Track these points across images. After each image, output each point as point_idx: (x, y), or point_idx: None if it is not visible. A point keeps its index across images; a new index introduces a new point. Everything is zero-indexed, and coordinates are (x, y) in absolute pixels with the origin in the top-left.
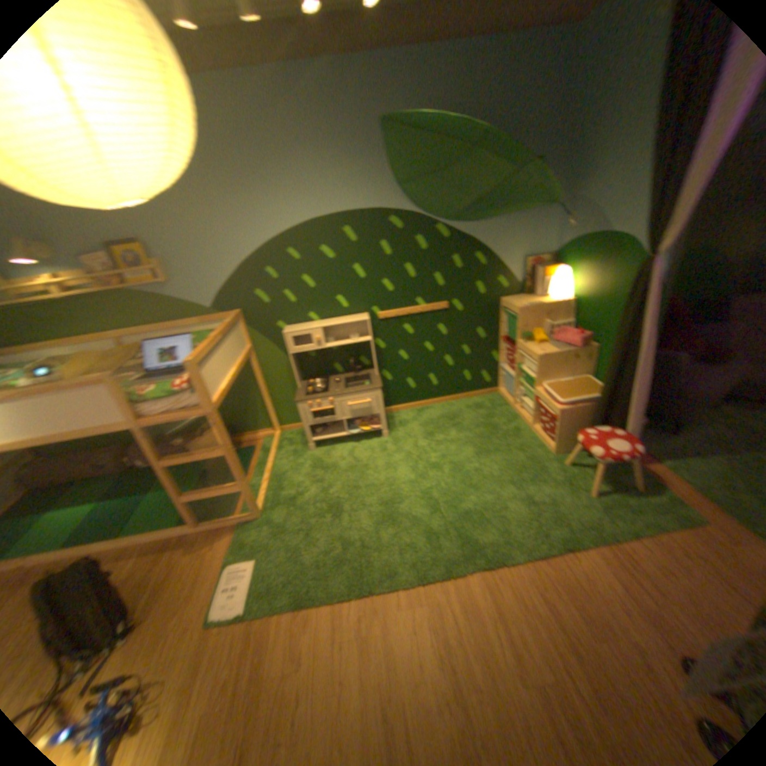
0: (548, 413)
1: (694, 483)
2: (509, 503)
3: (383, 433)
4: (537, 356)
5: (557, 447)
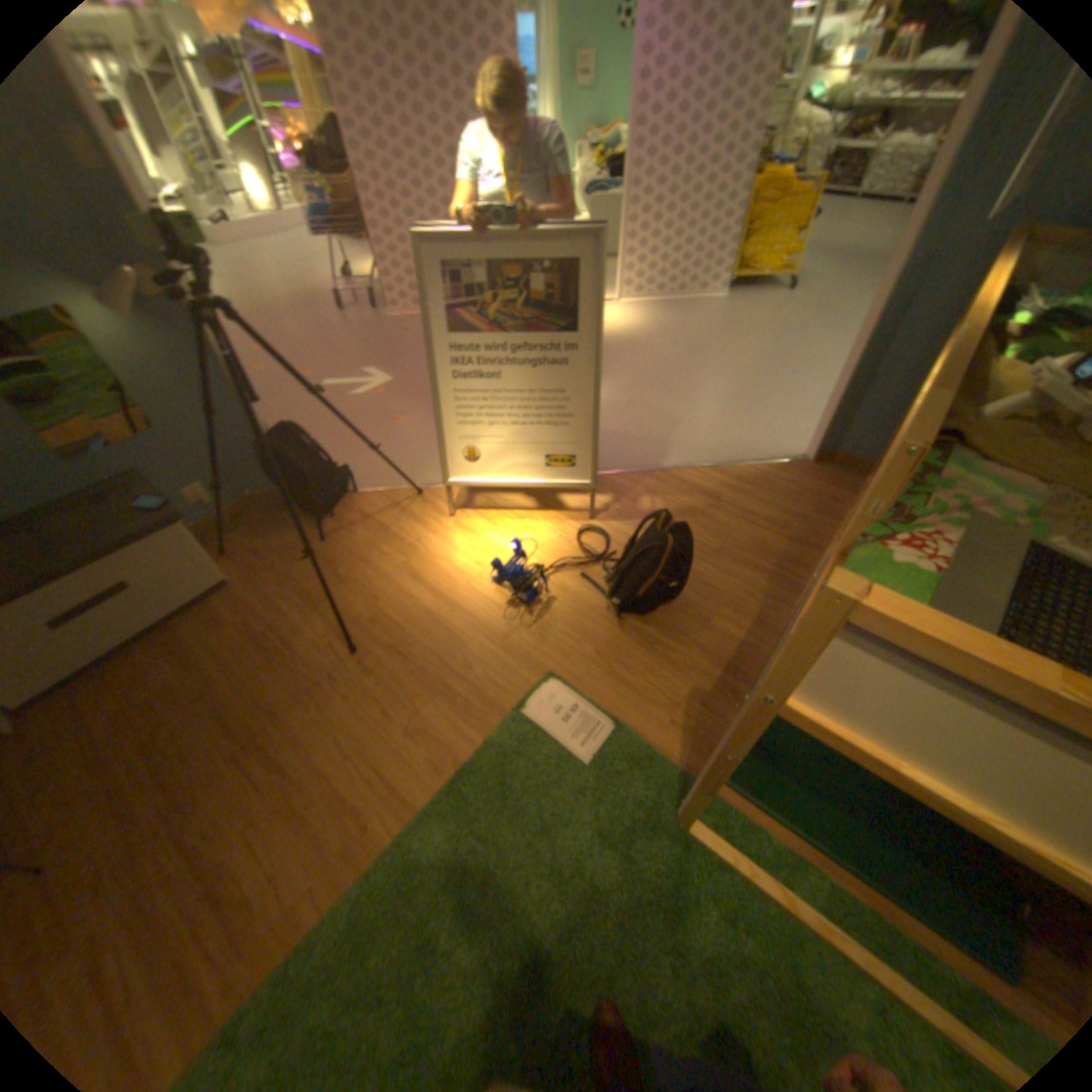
0: None
1: None
2: None
3: None
4: None
5: None
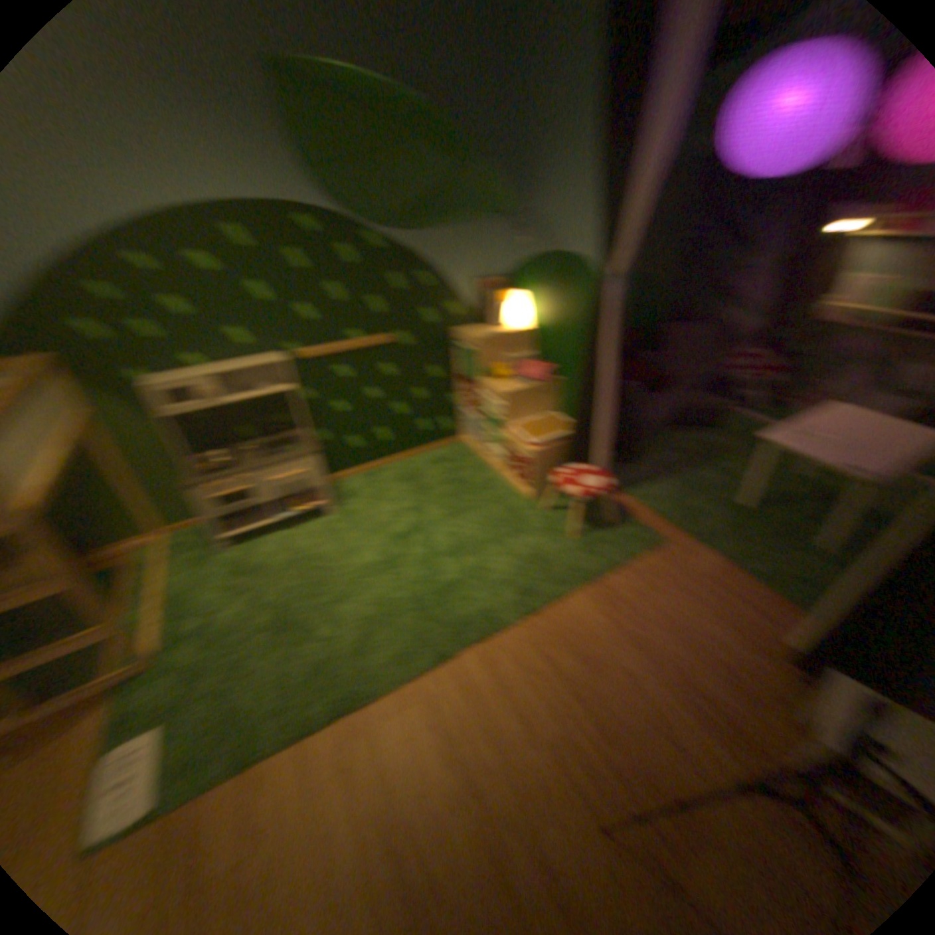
0: (525, 459)
1: (657, 509)
2: (497, 564)
3: (336, 509)
4: (508, 395)
5: (537, 494)
